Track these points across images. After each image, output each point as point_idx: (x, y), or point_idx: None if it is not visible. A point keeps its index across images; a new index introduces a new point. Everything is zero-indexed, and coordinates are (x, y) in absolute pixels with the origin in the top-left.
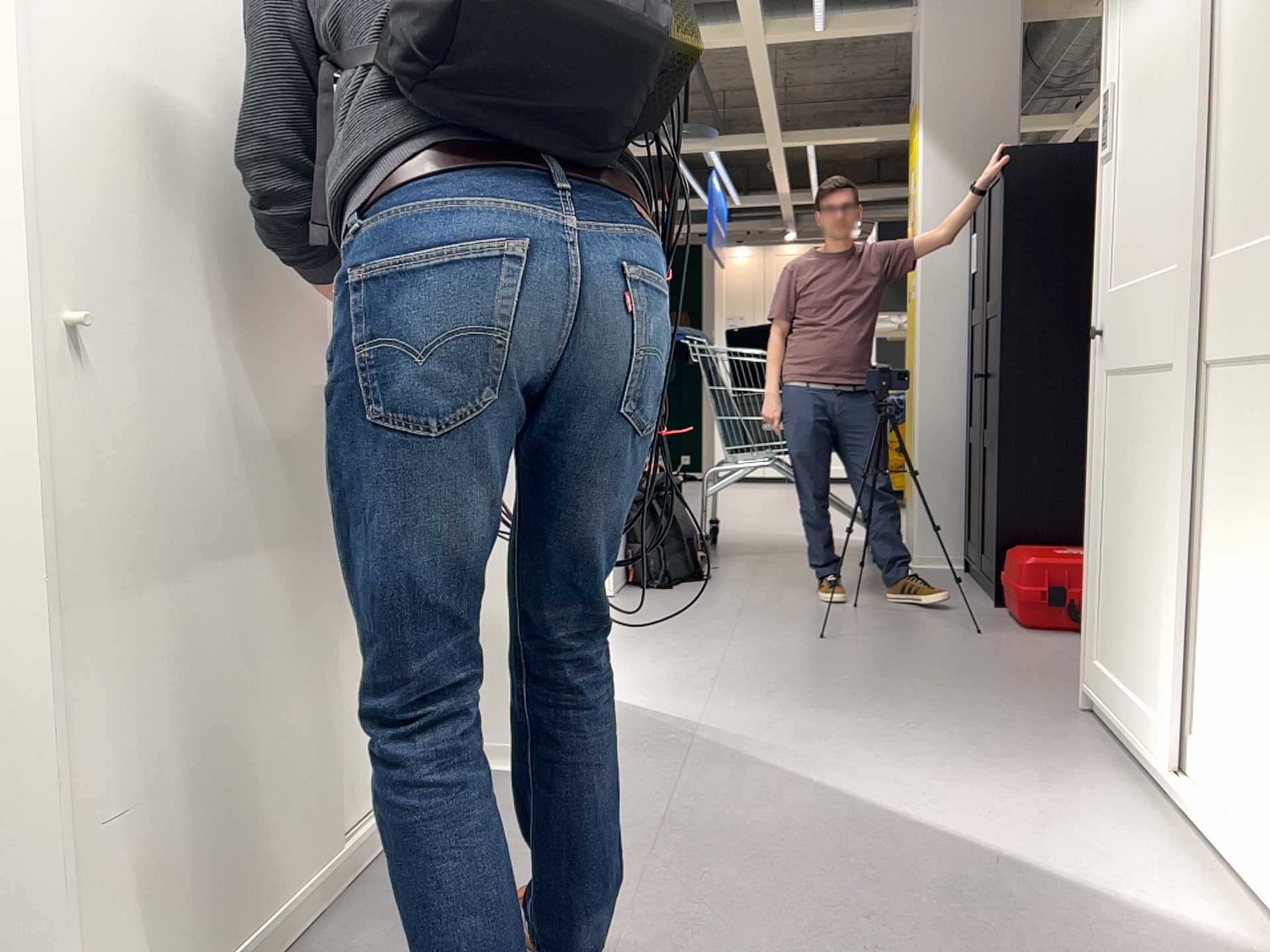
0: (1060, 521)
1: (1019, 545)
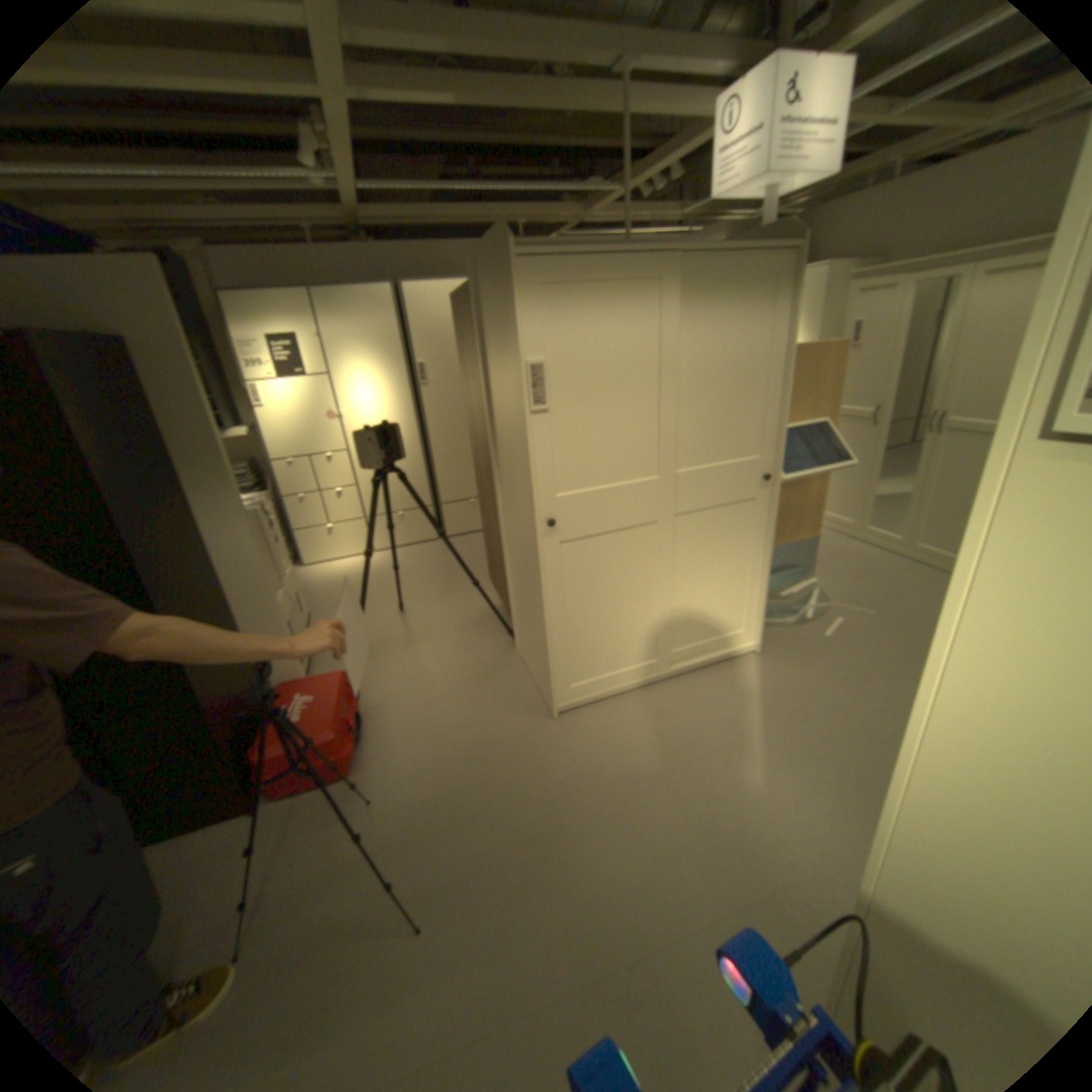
0: (243, 708)
1: (242, 751)
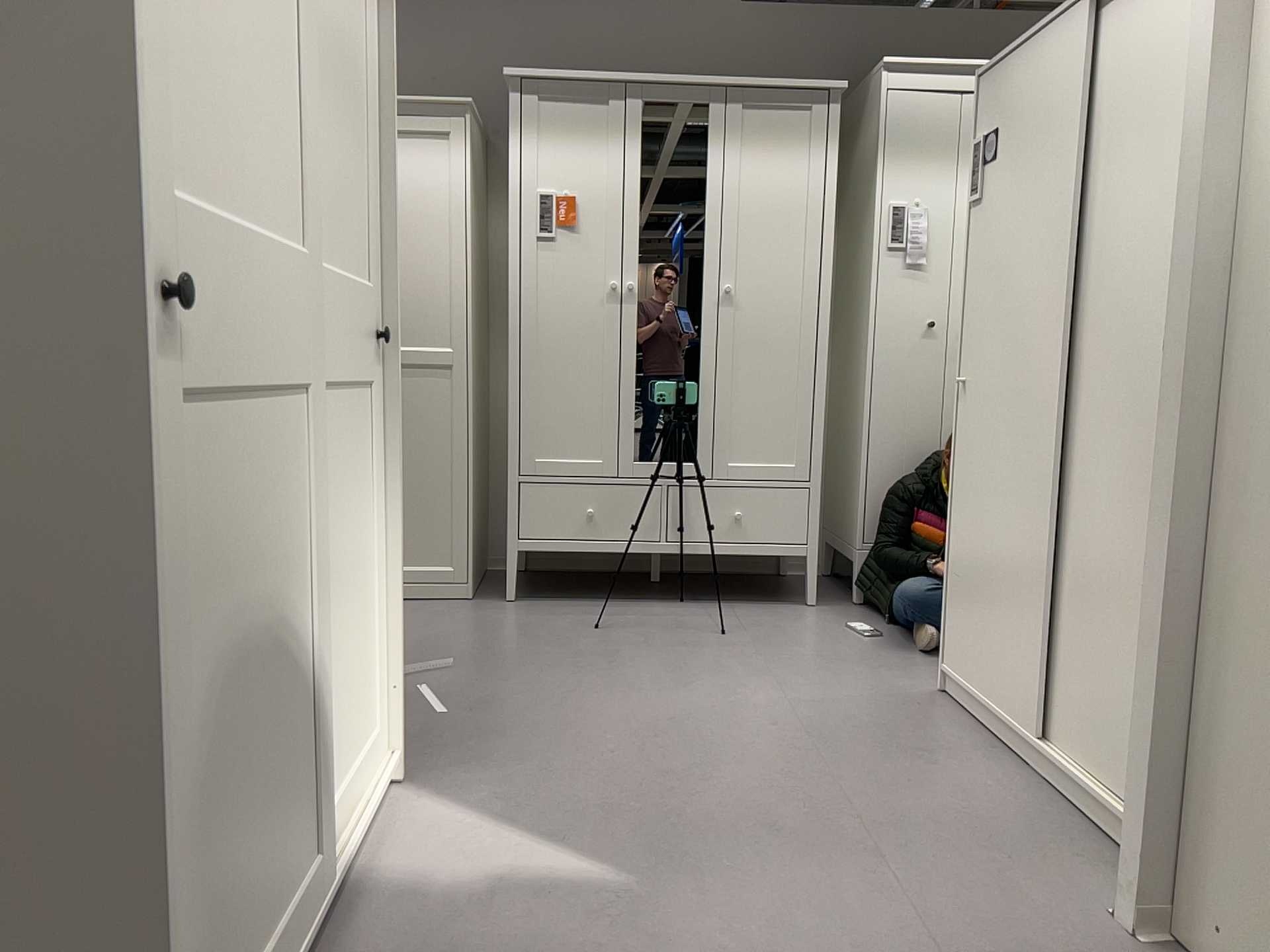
0: None
1: None
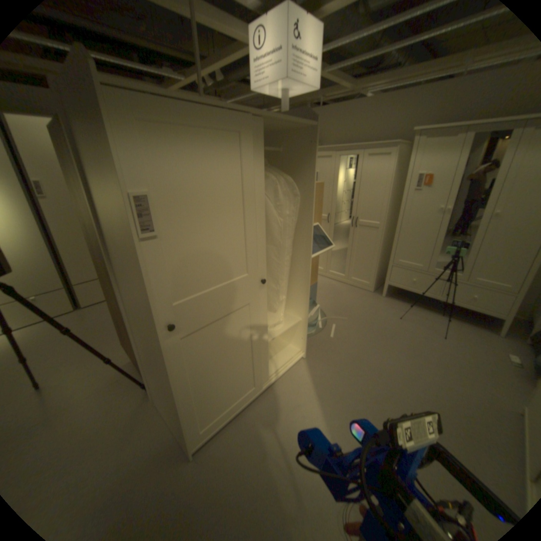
0: None
1: None
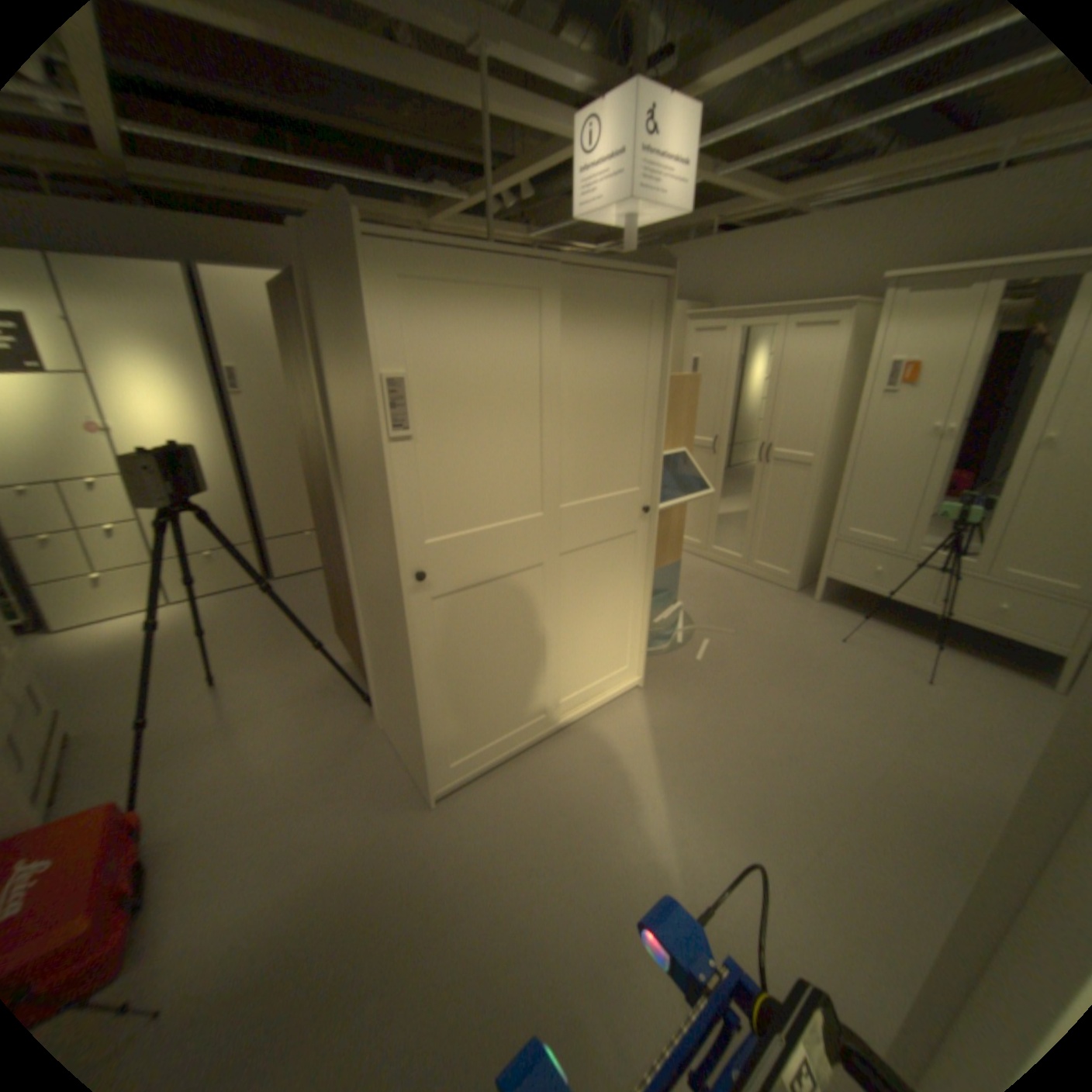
0: None
1: None
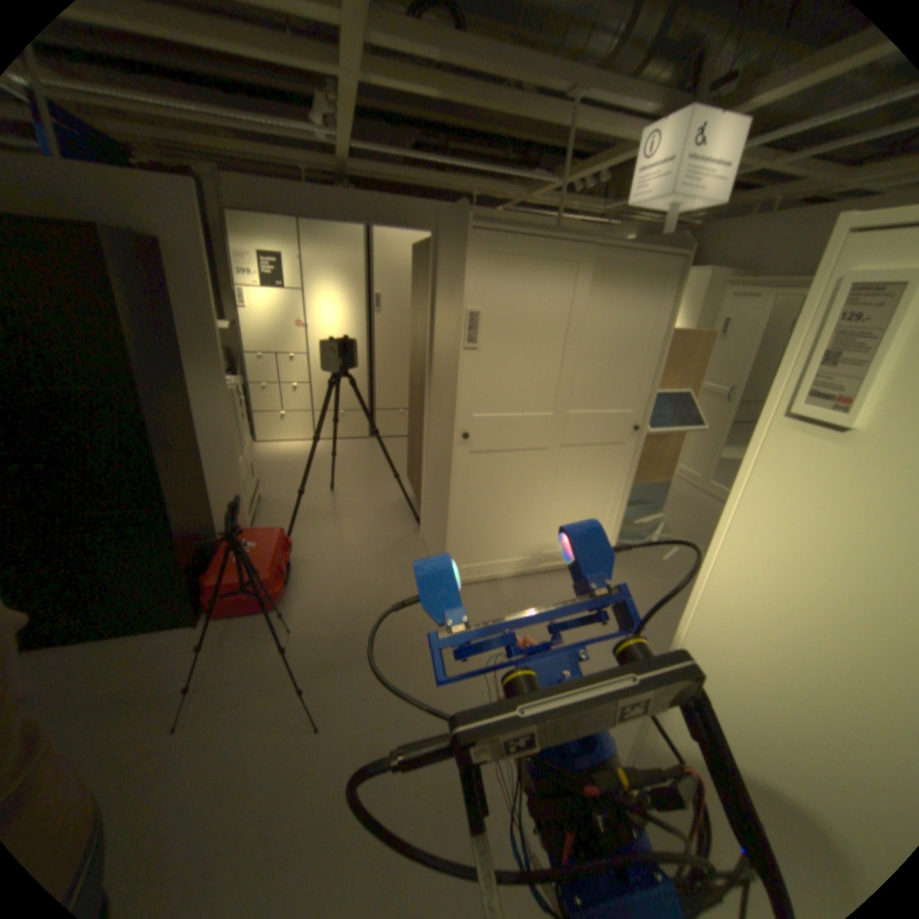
0: (199, 543)
1: (194, 577)
